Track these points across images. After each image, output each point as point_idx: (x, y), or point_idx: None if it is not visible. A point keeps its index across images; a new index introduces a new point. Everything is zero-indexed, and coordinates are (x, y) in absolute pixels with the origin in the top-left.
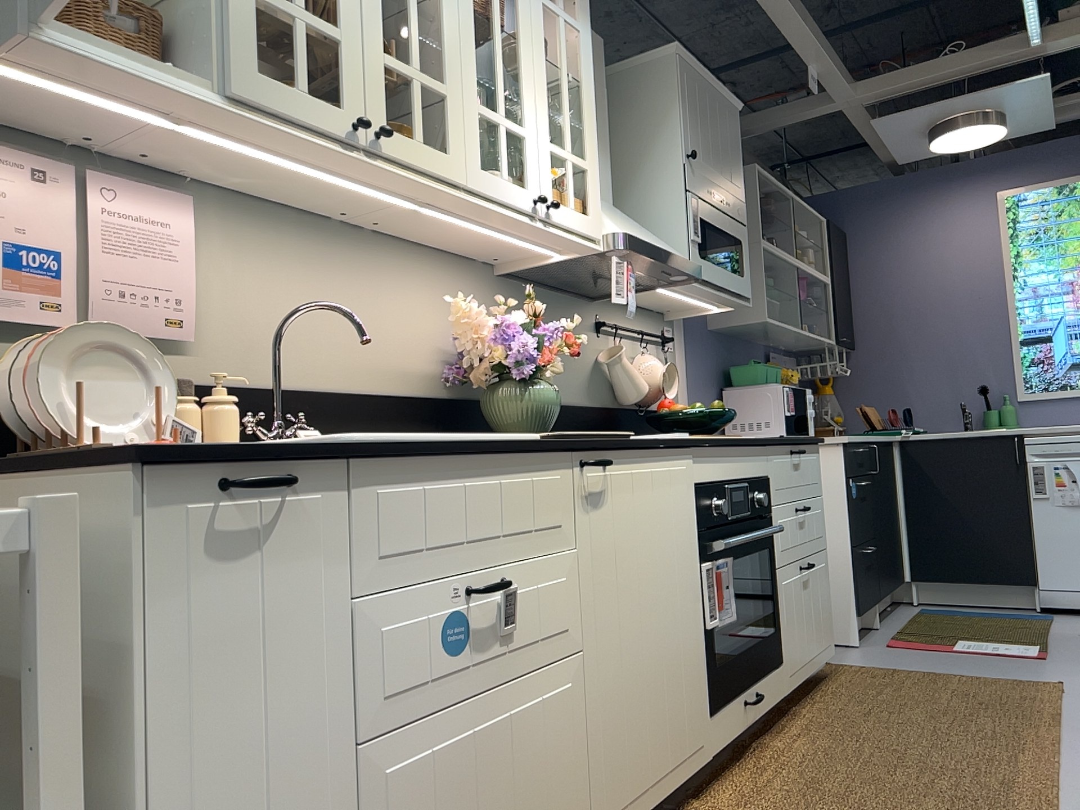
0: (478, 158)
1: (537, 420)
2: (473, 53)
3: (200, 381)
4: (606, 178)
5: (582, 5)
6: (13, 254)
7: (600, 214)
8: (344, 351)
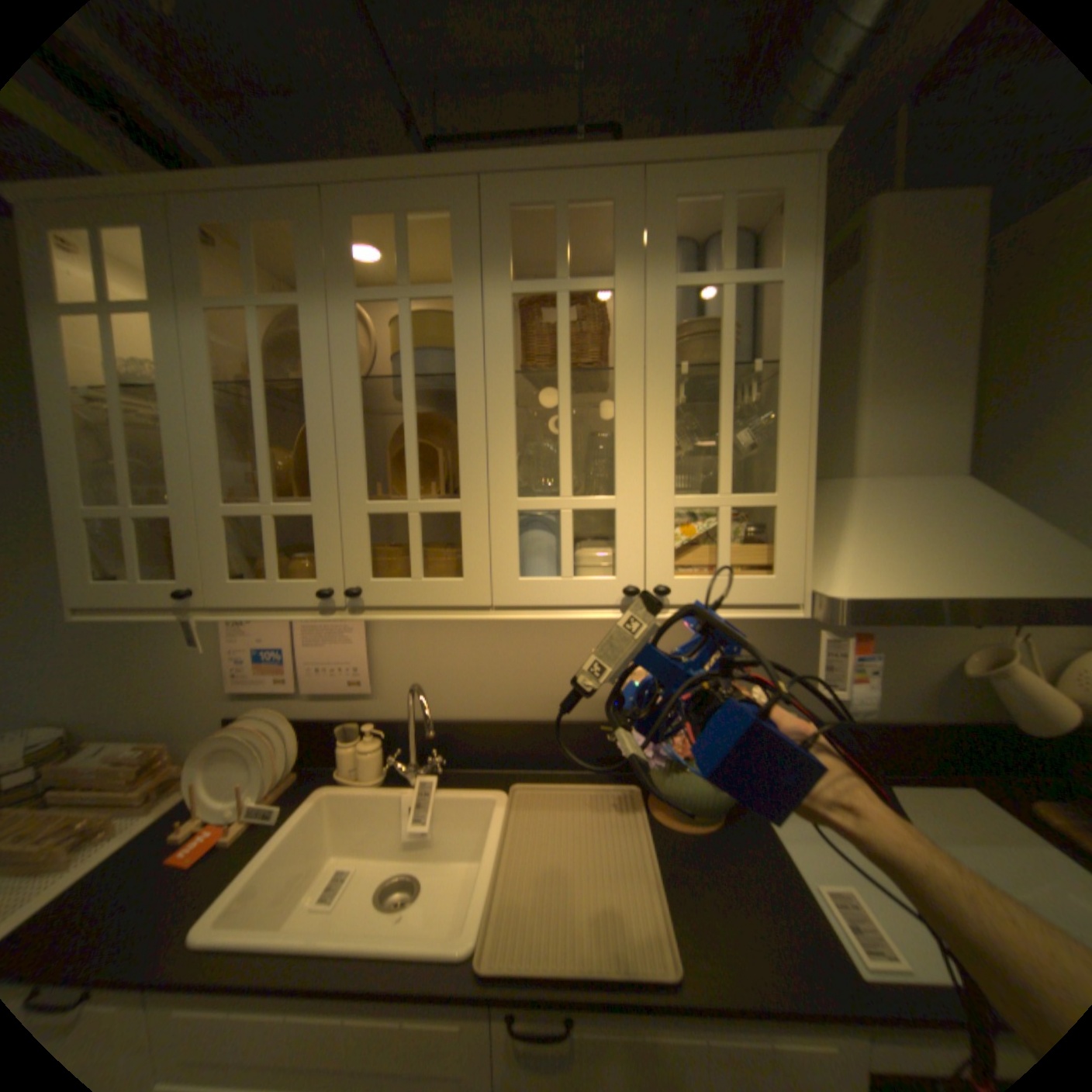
0: (512, 568)
1: (696, 804)
2: (508, 438)
3: (381, 718)
4: (945, 435)
5: (791, 226)
6: (256, 657)
7: (807, 564)
8: (512, 686)
